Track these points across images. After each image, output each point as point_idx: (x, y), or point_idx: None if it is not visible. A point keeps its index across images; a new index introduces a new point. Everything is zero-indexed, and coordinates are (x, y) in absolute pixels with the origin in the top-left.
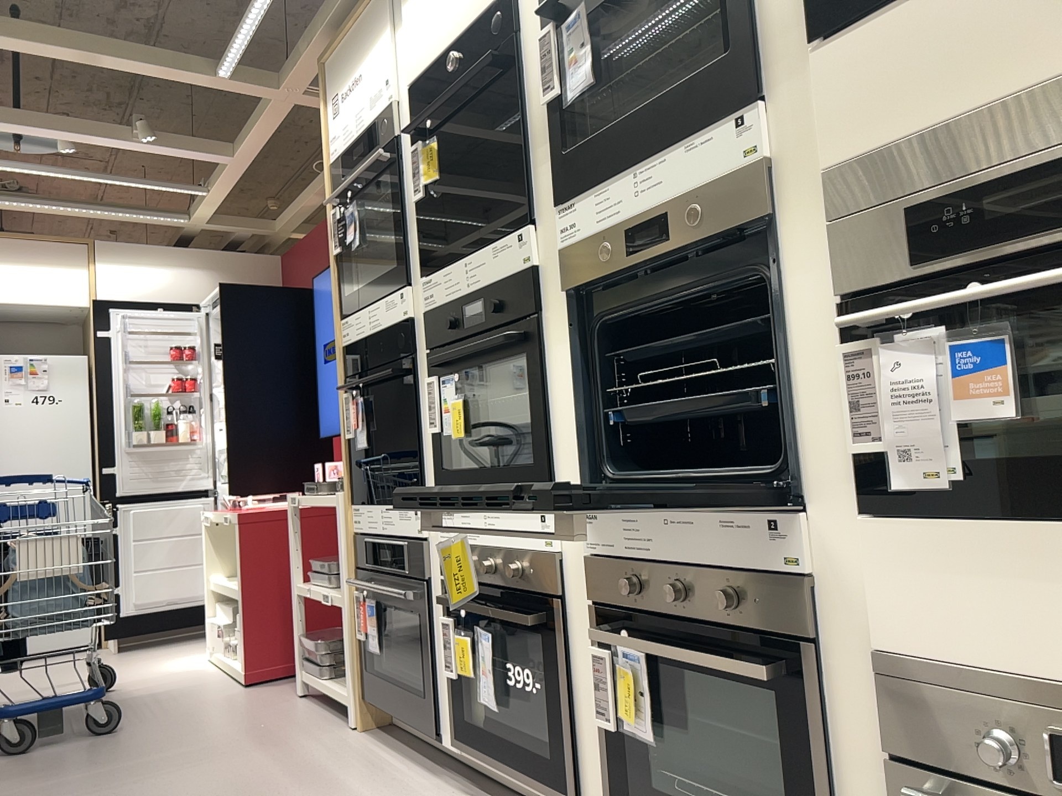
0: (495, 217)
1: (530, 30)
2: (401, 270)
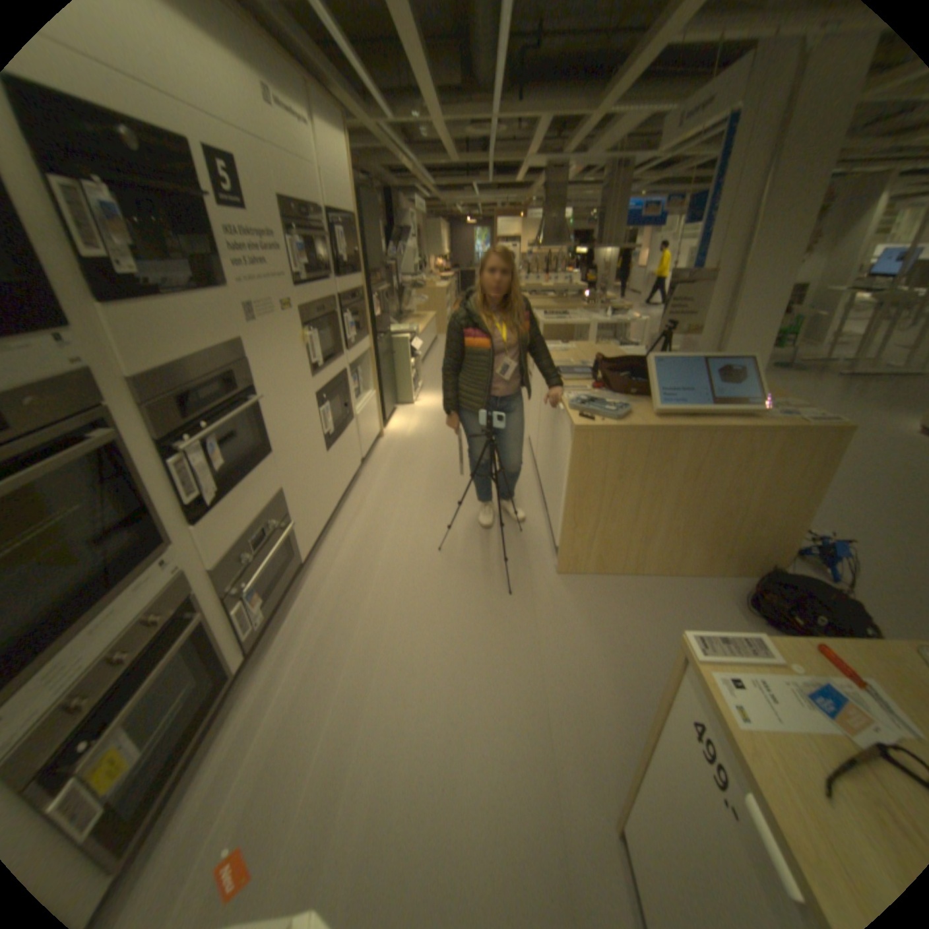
0: None
1: None
2: None
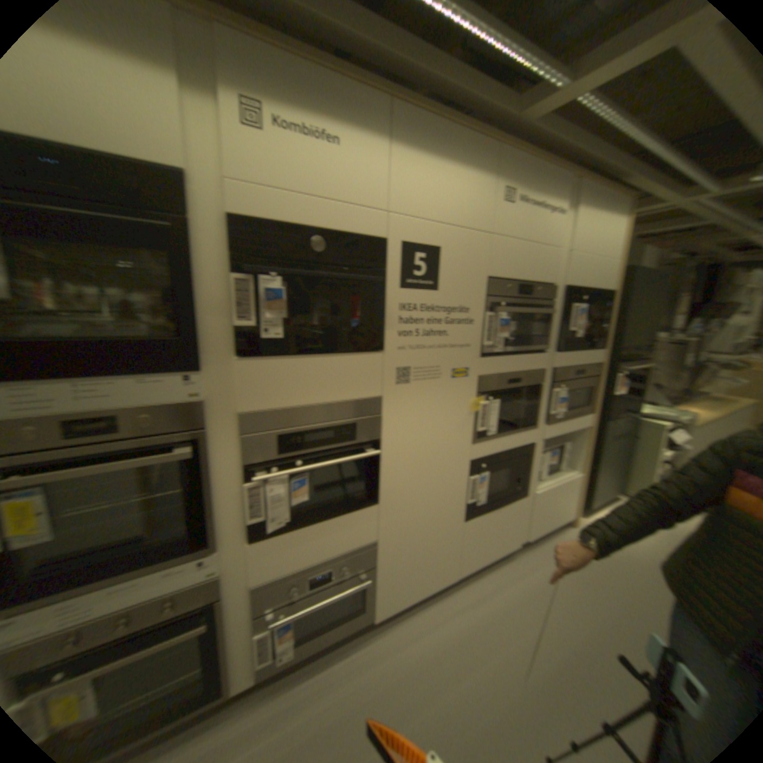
0: None
1: None
2: None
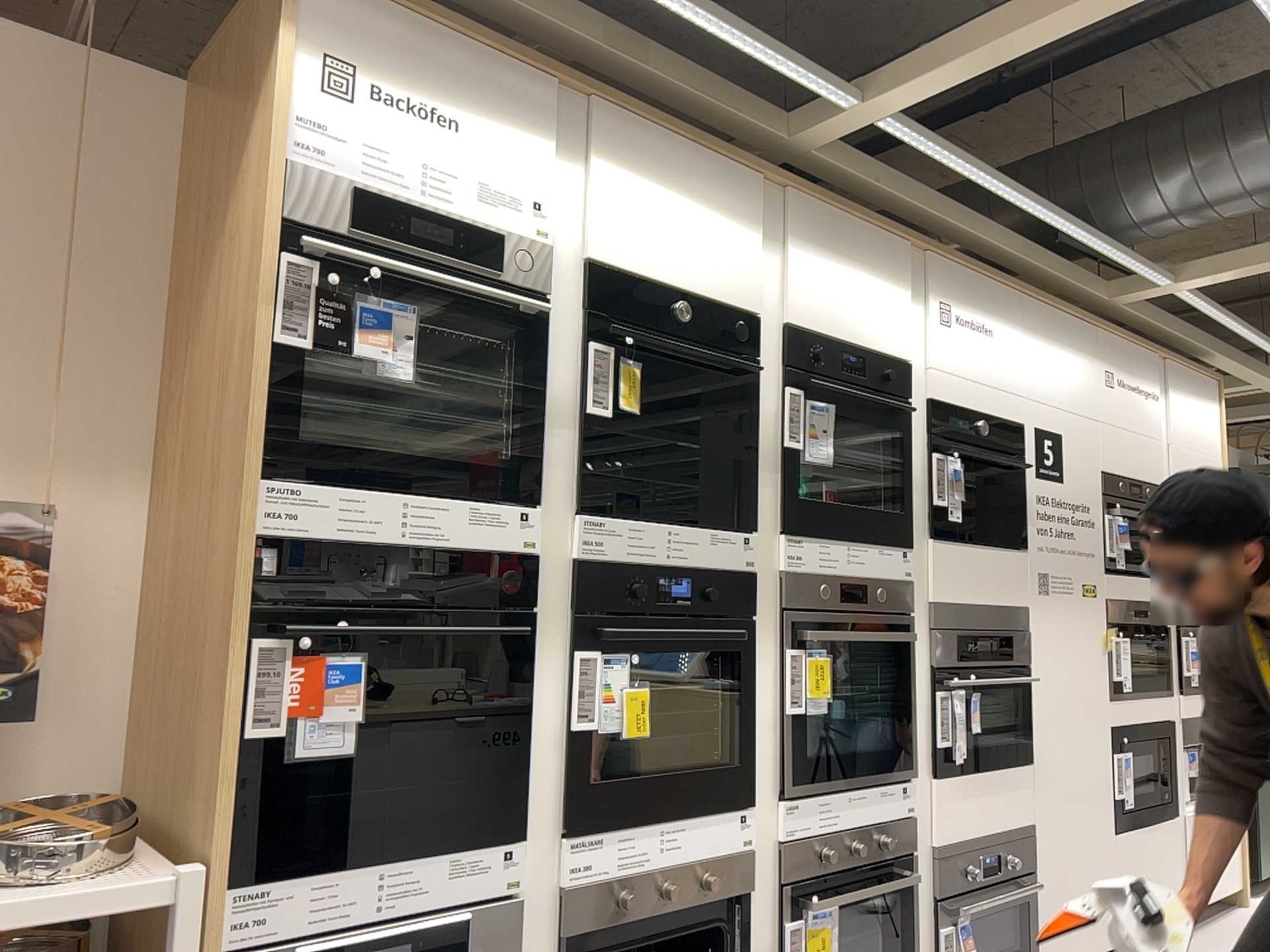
0: (706, 502)
1: (763, 371)
2: (534, 481)
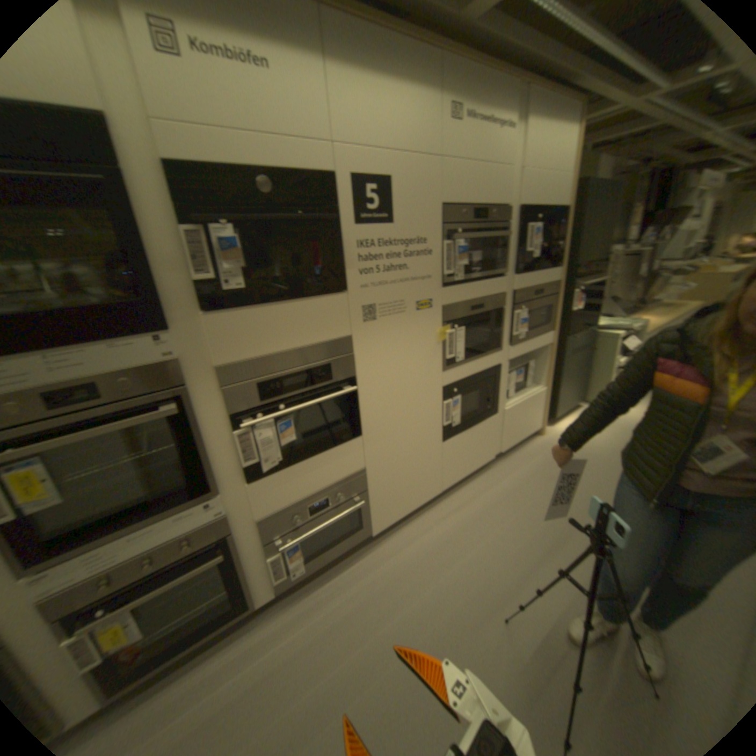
0: None
1: None
2: None
